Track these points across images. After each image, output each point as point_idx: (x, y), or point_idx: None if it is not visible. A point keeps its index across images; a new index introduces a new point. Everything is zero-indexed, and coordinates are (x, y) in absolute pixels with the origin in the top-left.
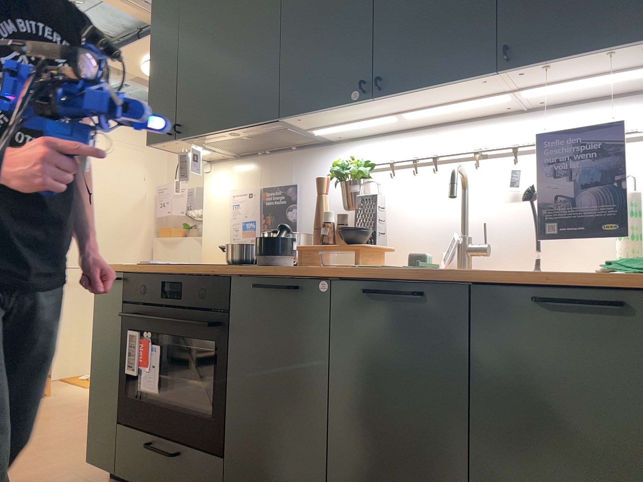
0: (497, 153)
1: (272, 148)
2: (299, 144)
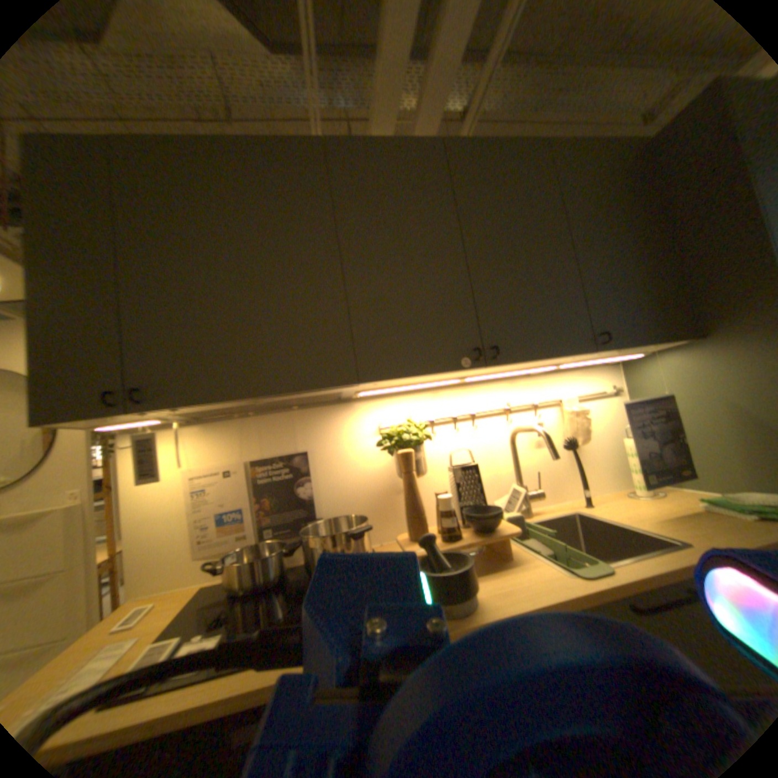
0: (517, 407)
1: (262, 407)
2: (305, 402)
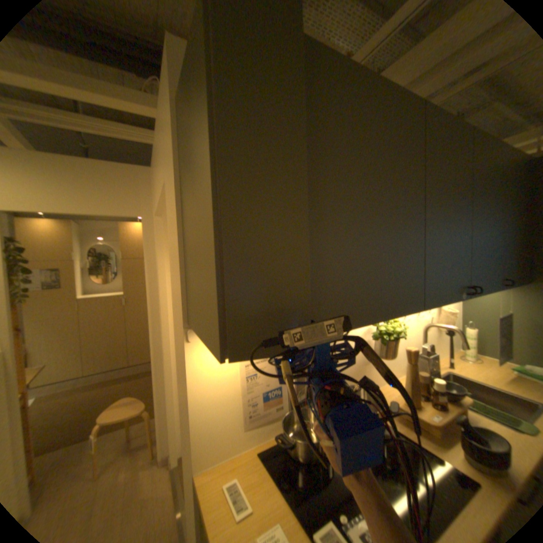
0: None
1: None
2: None
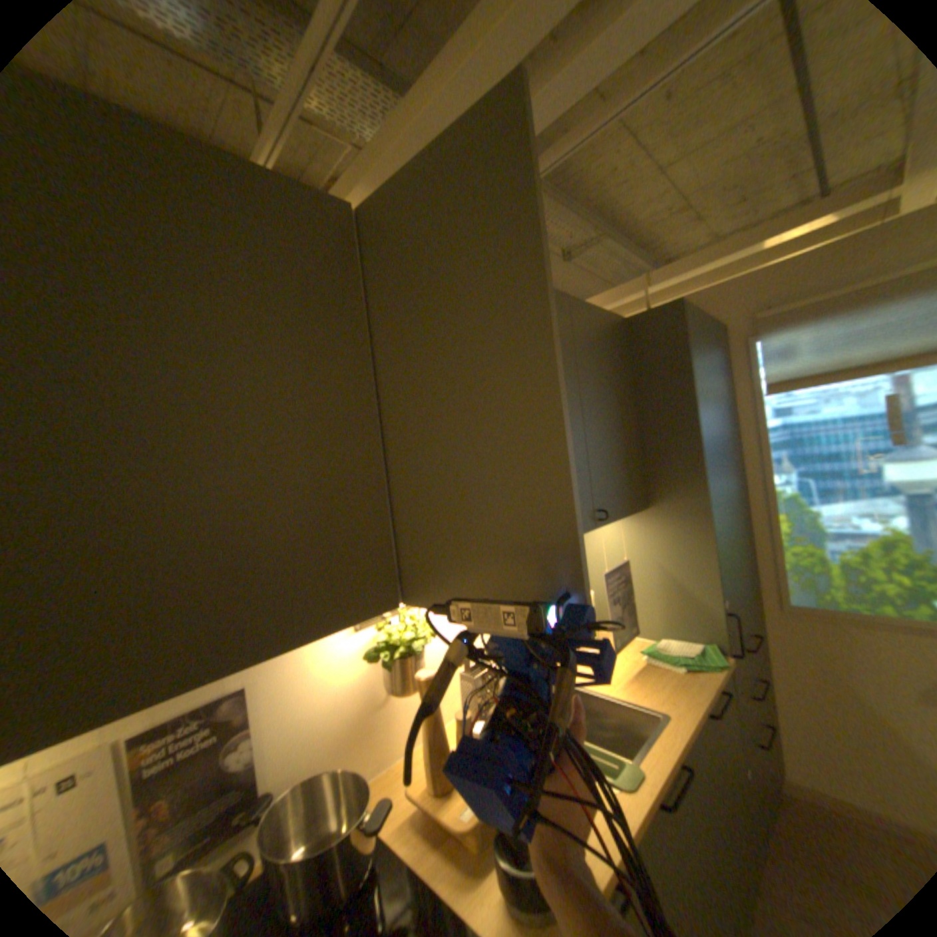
0: None
1: None
2: None
